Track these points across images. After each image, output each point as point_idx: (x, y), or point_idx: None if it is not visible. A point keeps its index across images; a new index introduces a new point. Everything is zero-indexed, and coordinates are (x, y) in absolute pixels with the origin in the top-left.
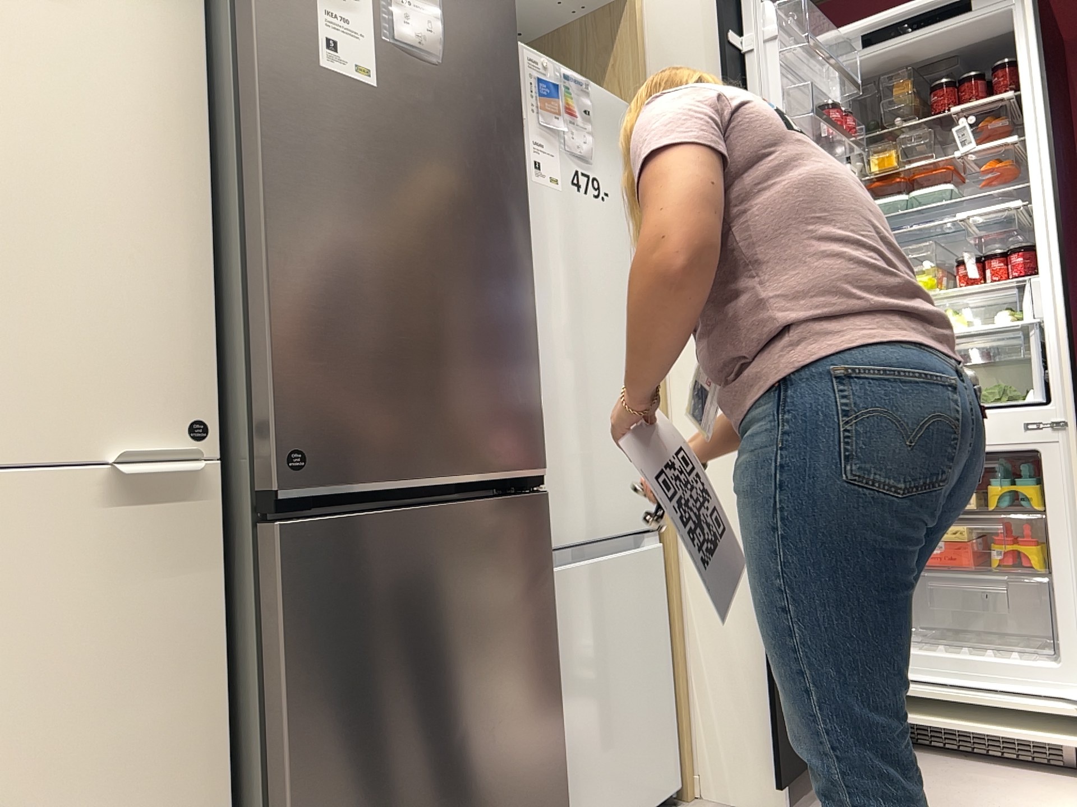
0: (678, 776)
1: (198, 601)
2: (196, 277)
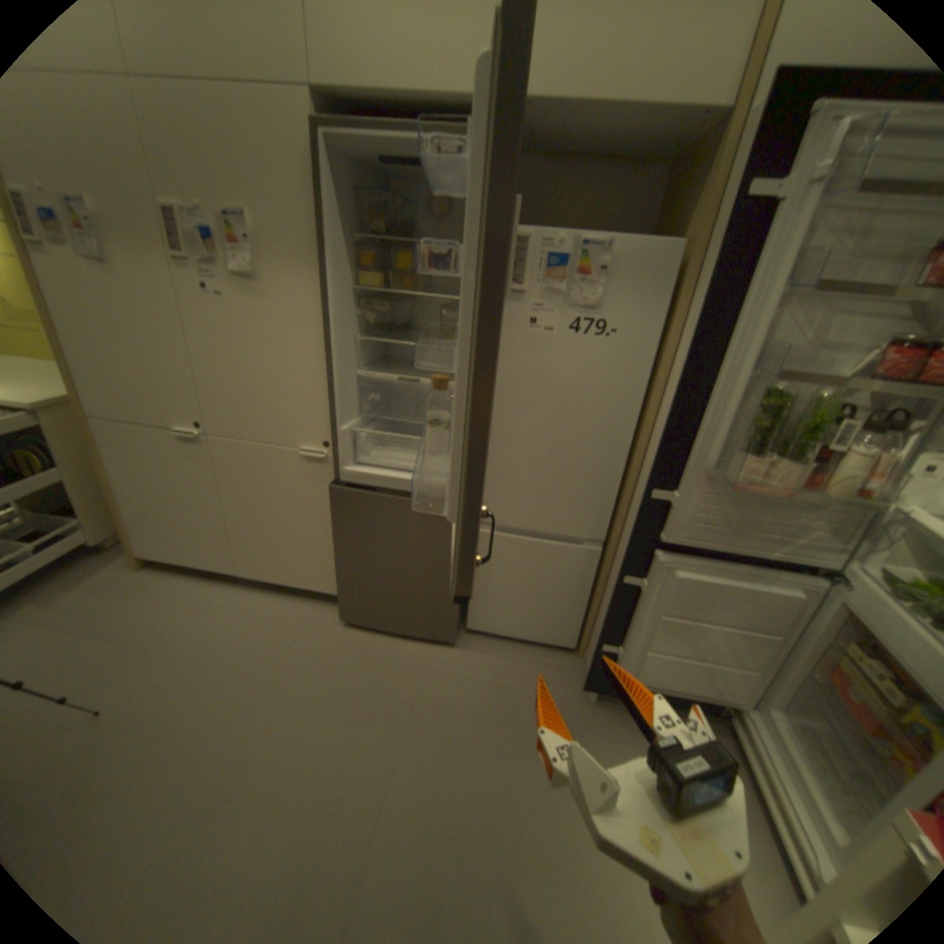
0: (579, 643)
1: (329, 491)
2: (325, 393)
